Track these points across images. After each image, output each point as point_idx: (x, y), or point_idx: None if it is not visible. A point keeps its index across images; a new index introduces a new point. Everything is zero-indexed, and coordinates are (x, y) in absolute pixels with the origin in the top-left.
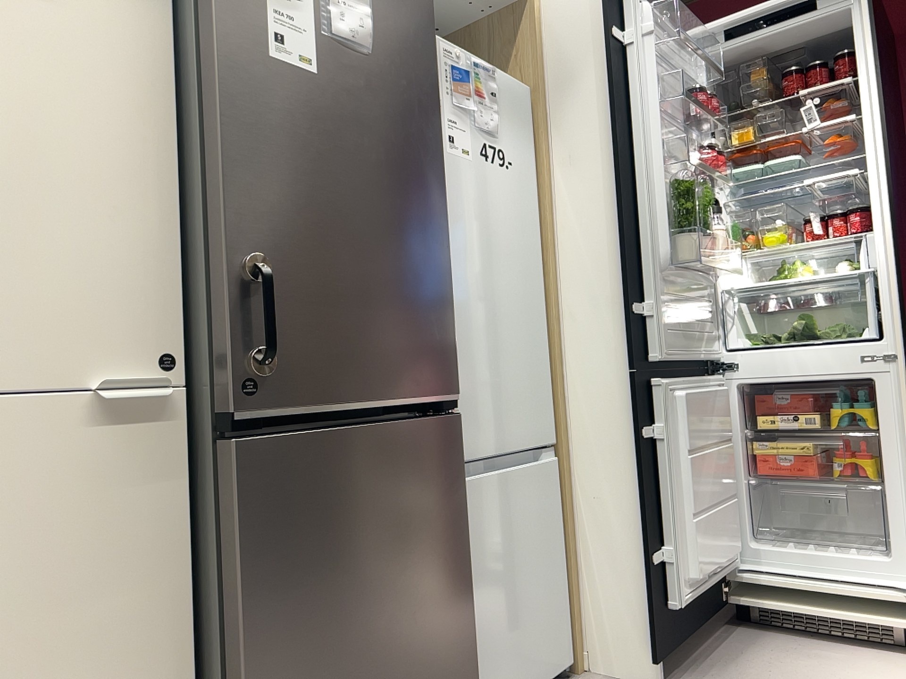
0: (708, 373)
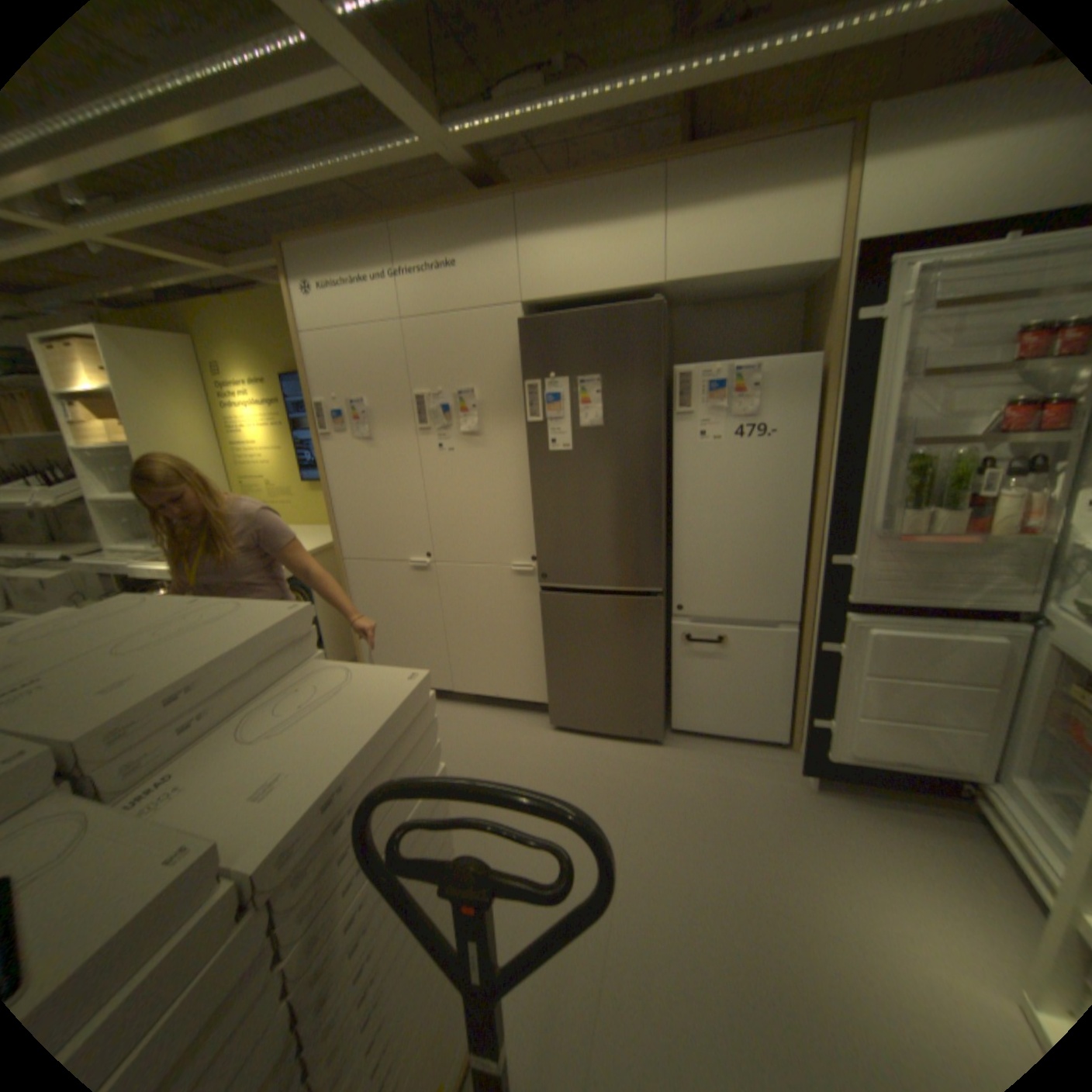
0: (1008, 621)
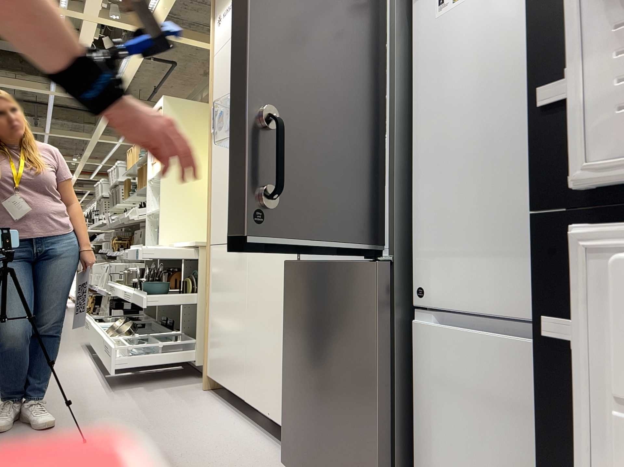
0: None
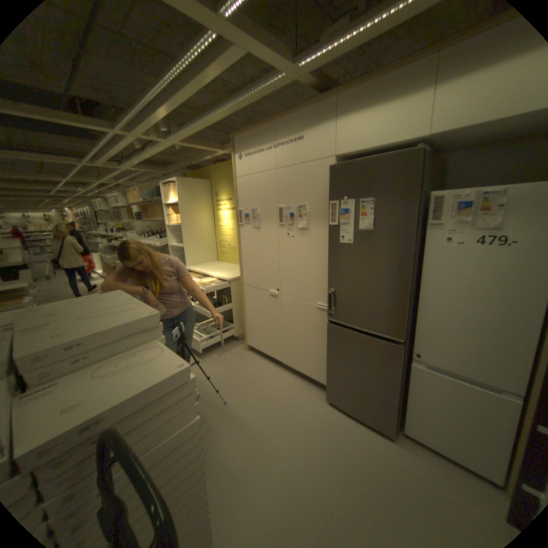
0: None
